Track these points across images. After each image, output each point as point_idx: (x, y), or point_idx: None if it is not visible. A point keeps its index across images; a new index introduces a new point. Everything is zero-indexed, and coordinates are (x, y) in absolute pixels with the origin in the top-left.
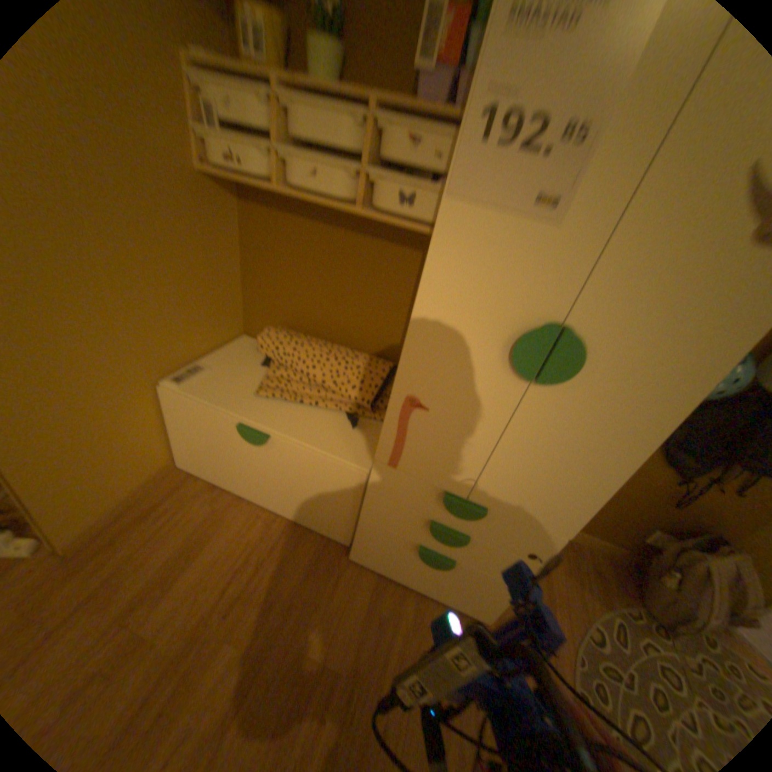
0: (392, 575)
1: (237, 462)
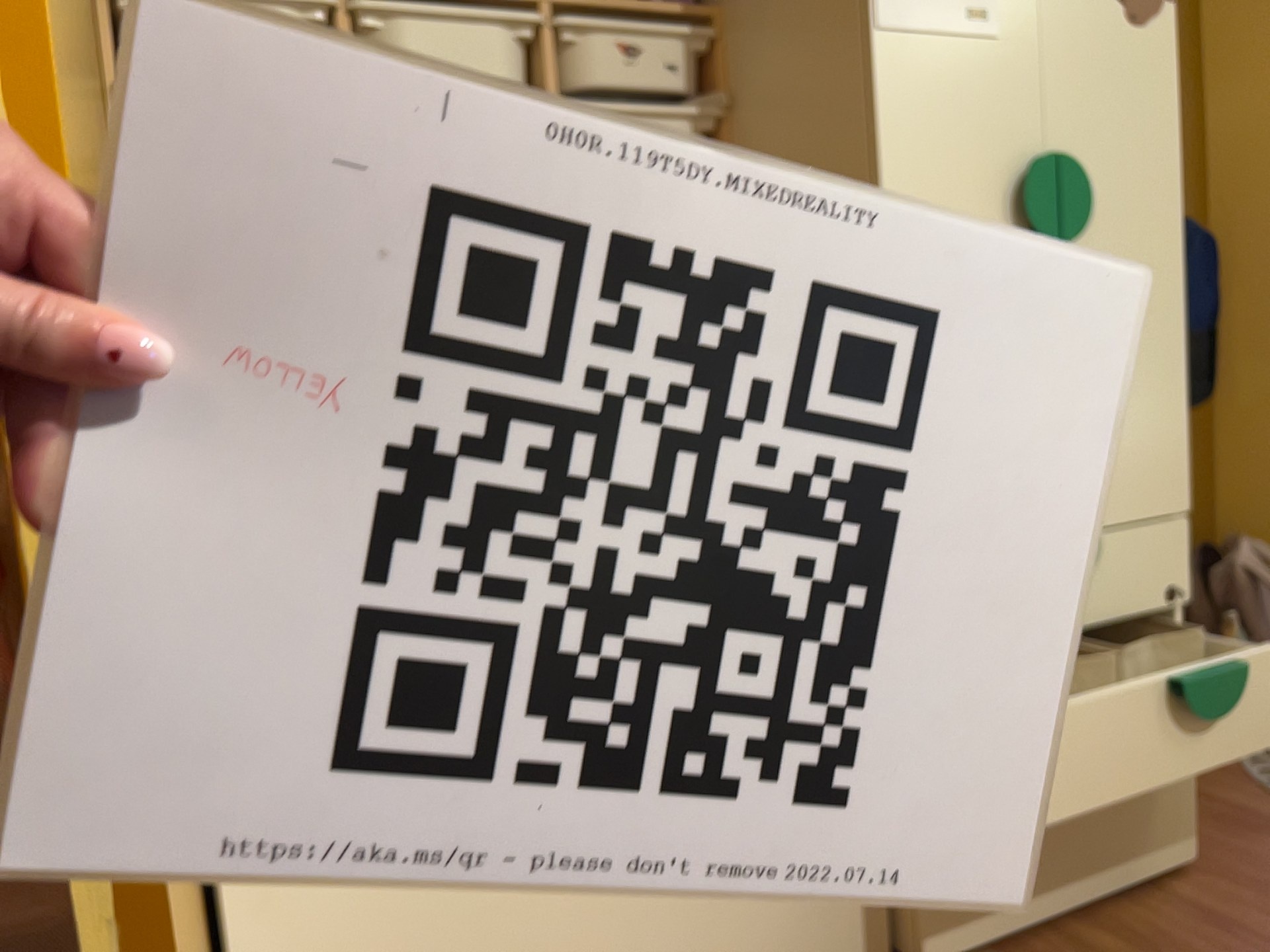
0: (1023, 921)
1: (537, 936)
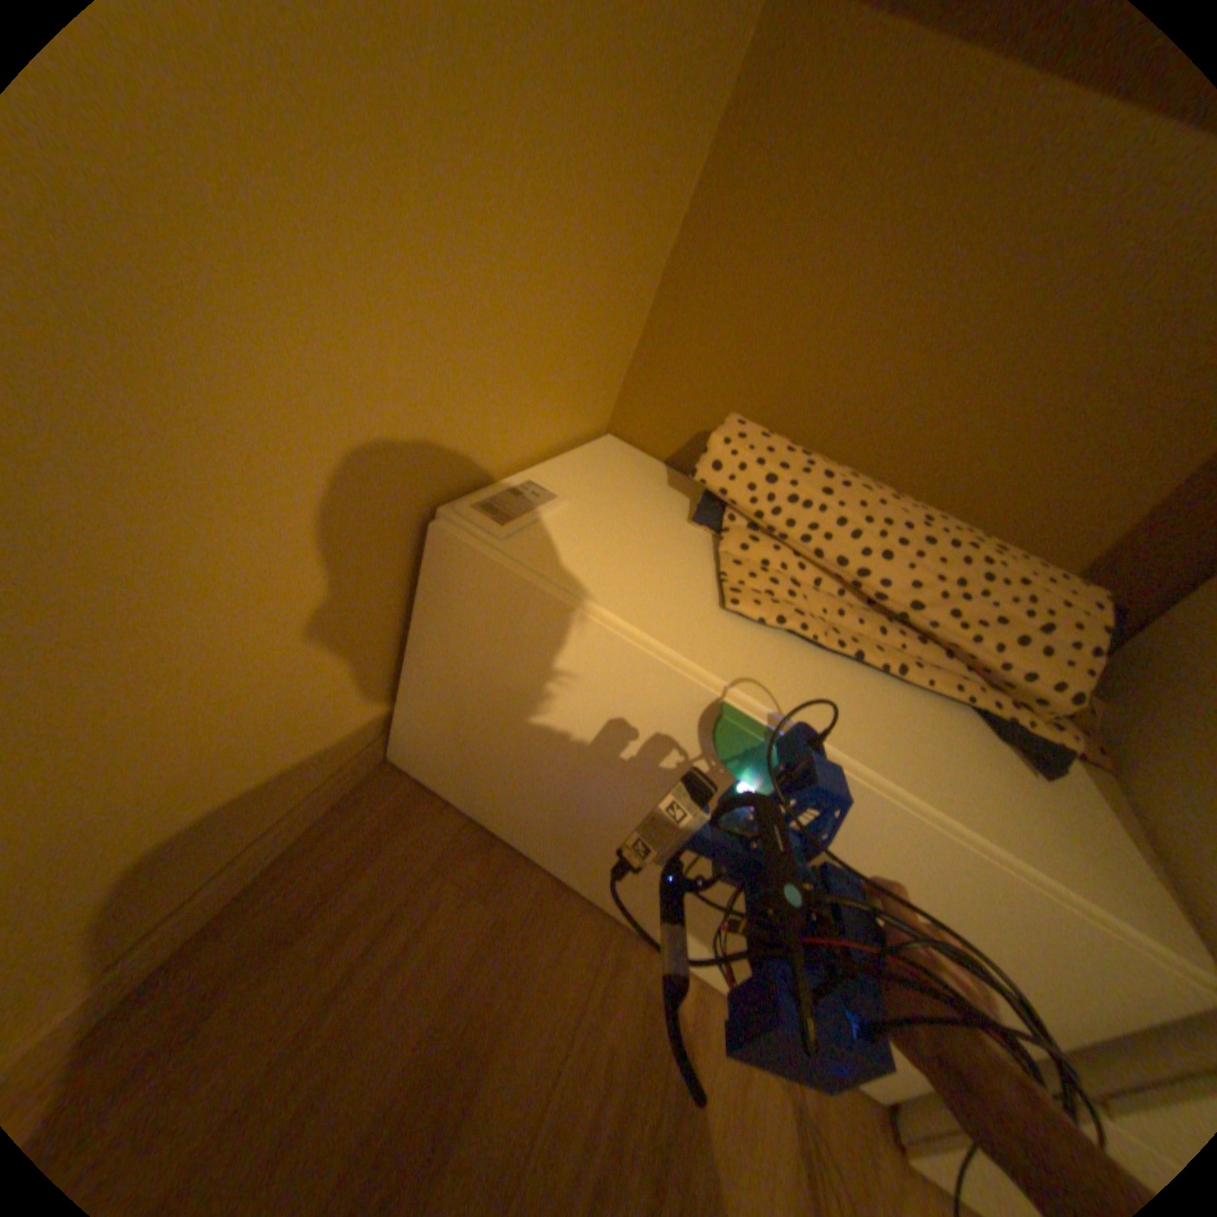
0: None
1: (620, 803)
